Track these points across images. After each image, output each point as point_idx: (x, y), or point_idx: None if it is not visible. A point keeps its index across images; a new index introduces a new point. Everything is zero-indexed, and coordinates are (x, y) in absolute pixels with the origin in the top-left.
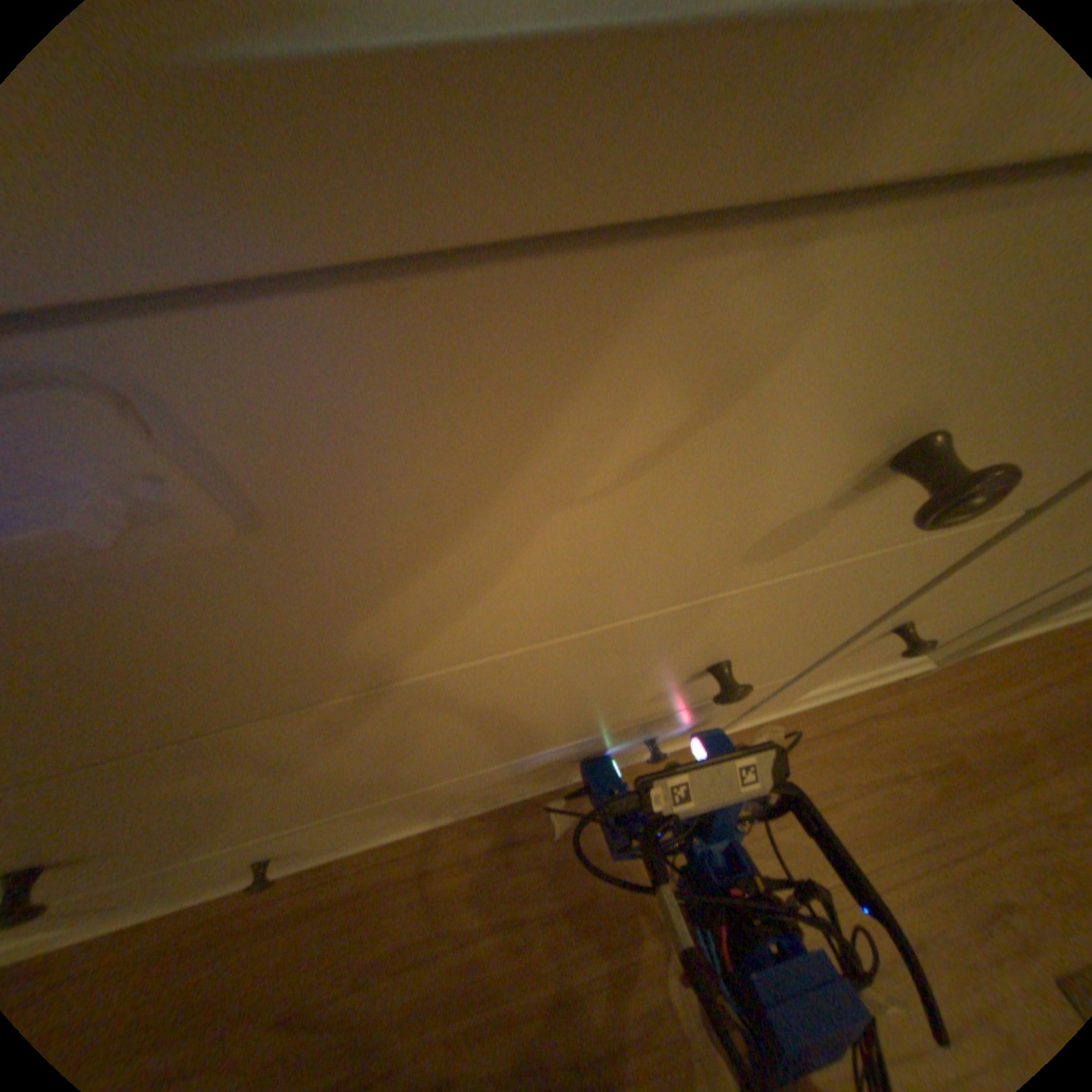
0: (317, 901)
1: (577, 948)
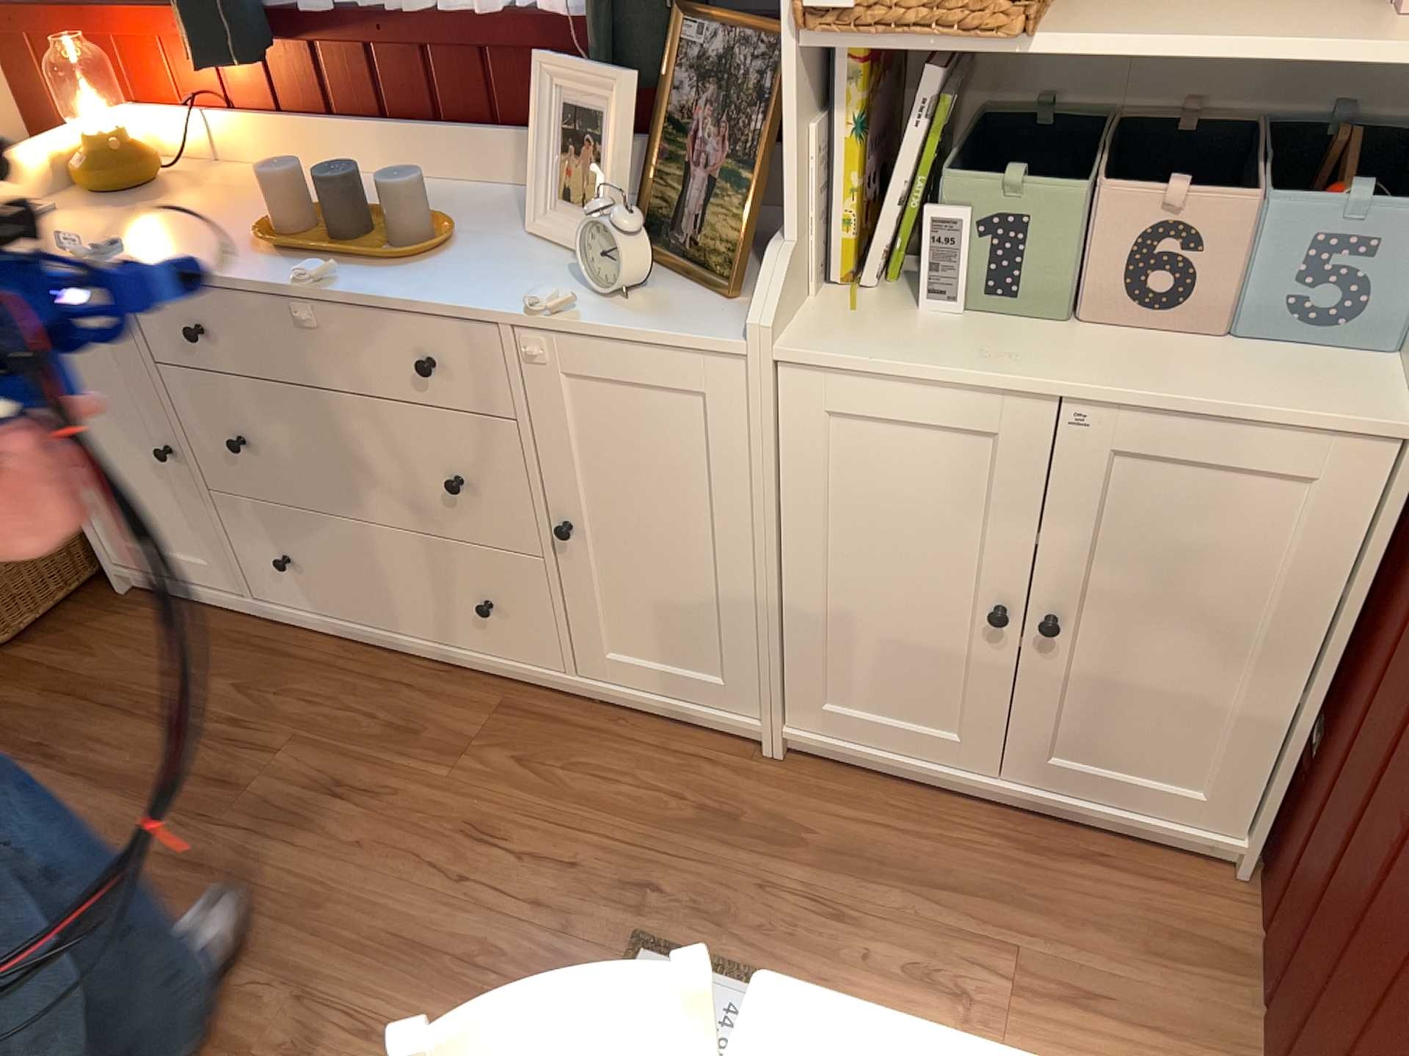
0: (305, 649)
1: (397, 738)
